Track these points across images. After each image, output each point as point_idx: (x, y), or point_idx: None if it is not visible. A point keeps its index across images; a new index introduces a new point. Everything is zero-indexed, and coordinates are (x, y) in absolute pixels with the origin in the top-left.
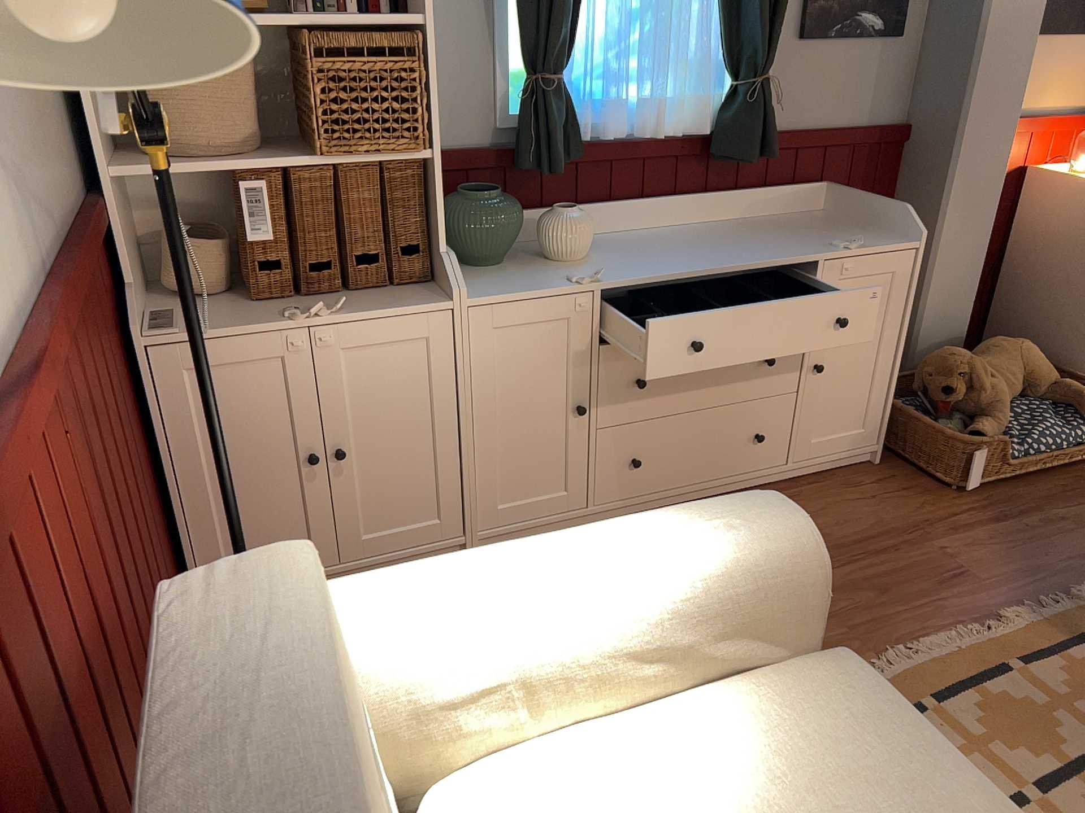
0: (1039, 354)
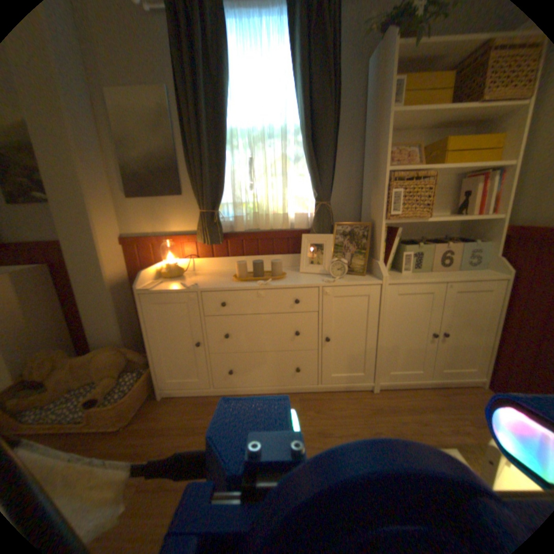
0: (104, 360)
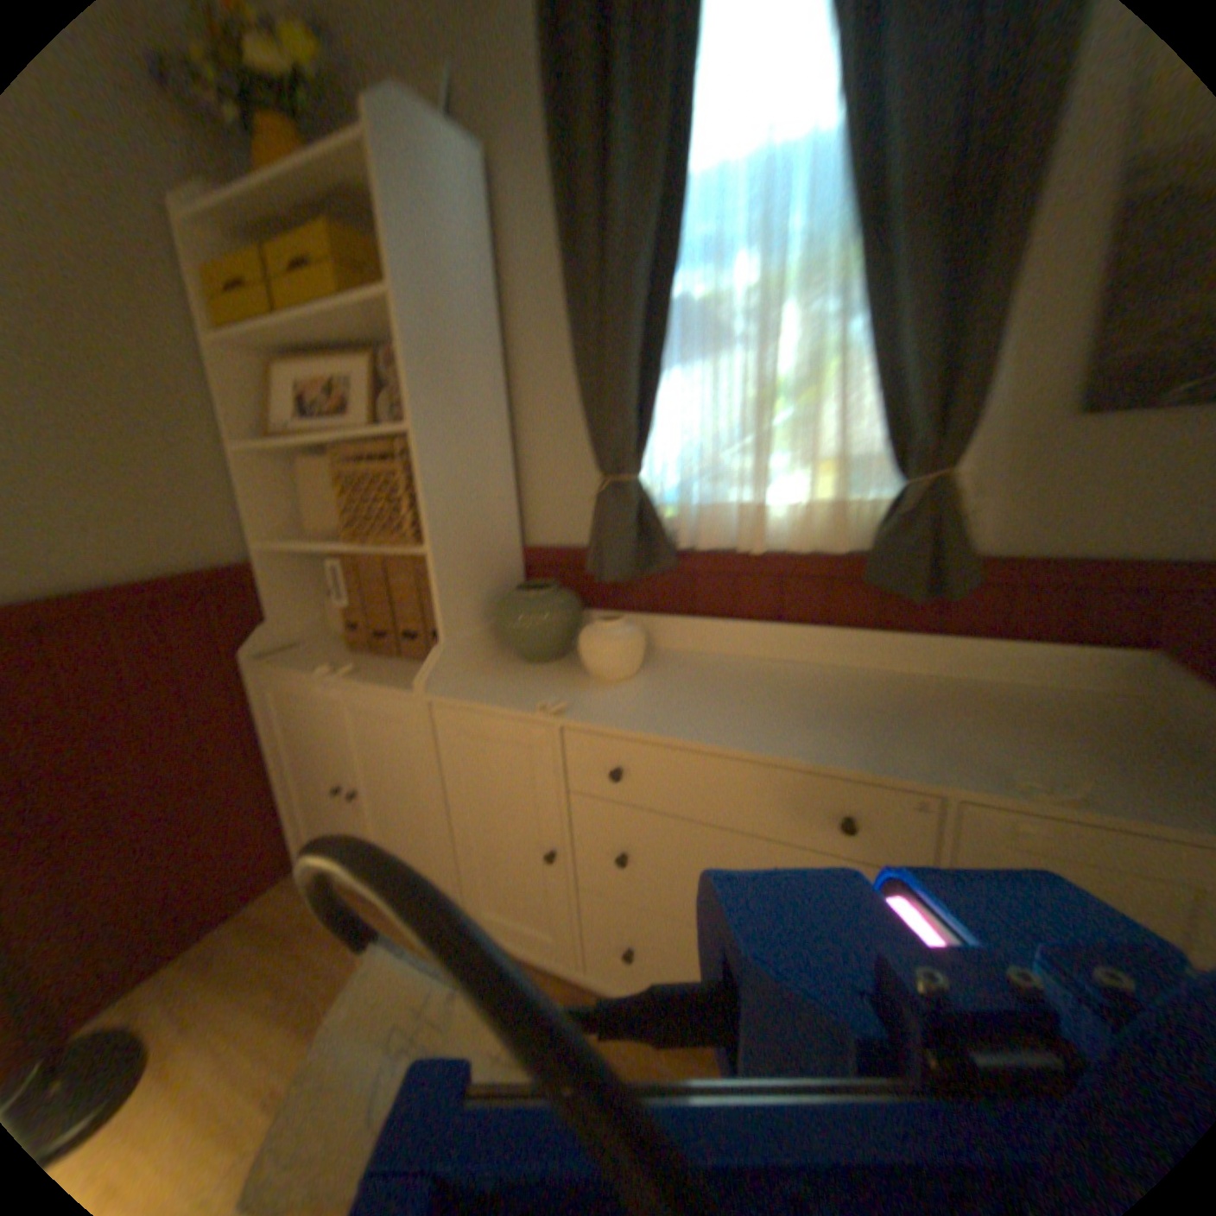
0: None
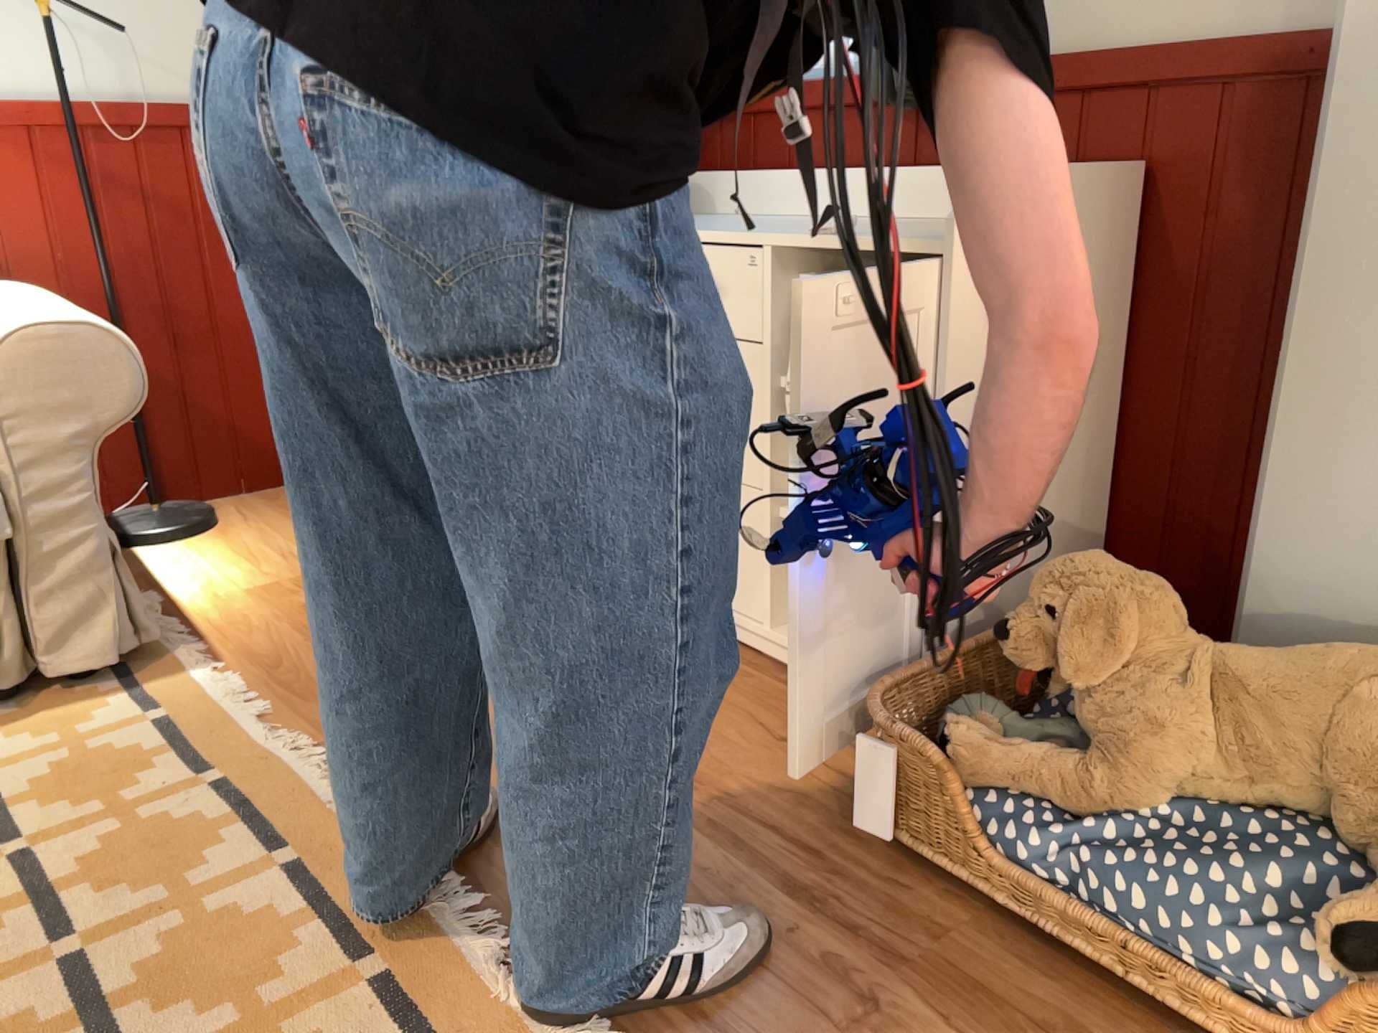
0: None
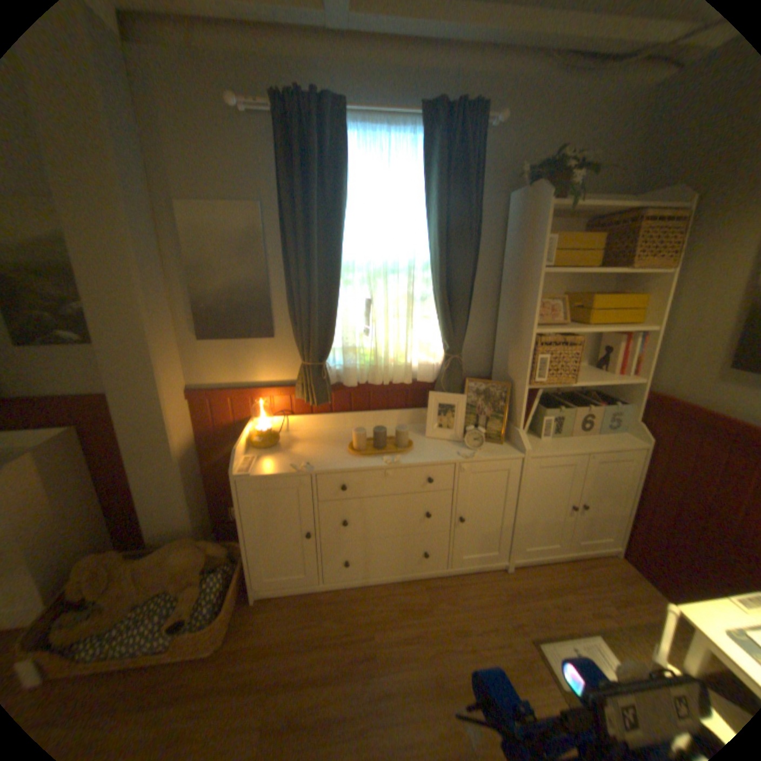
0: (178, 563)
